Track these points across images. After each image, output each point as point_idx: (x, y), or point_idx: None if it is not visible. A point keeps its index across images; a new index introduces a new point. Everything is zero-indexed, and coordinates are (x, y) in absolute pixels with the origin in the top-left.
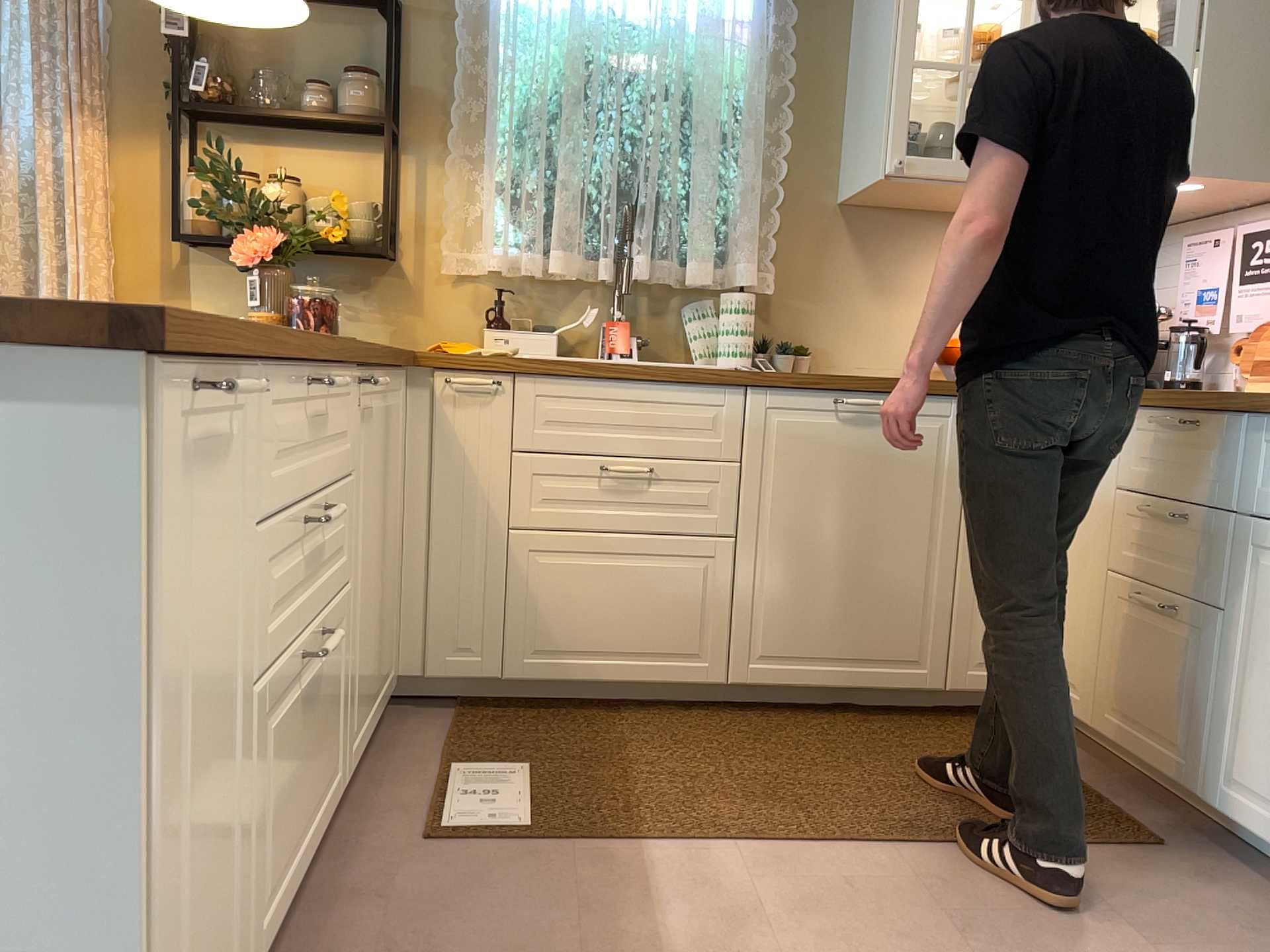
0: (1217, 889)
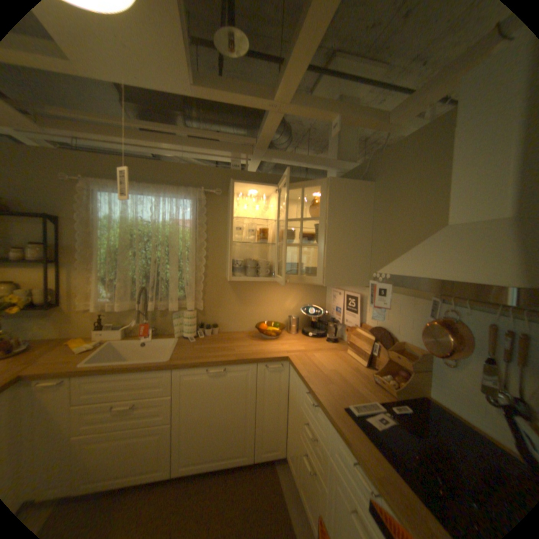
0: None
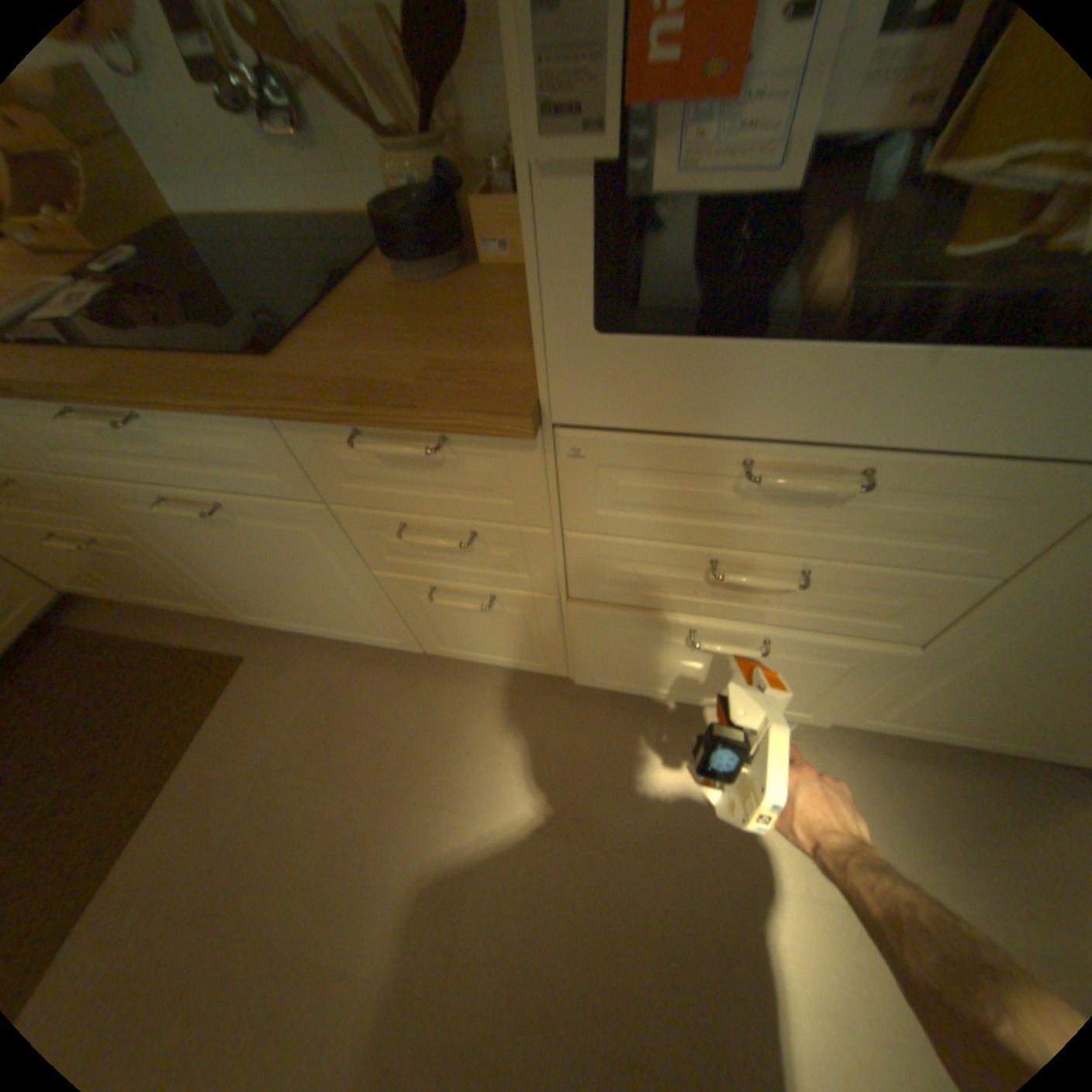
0: (285, 665)
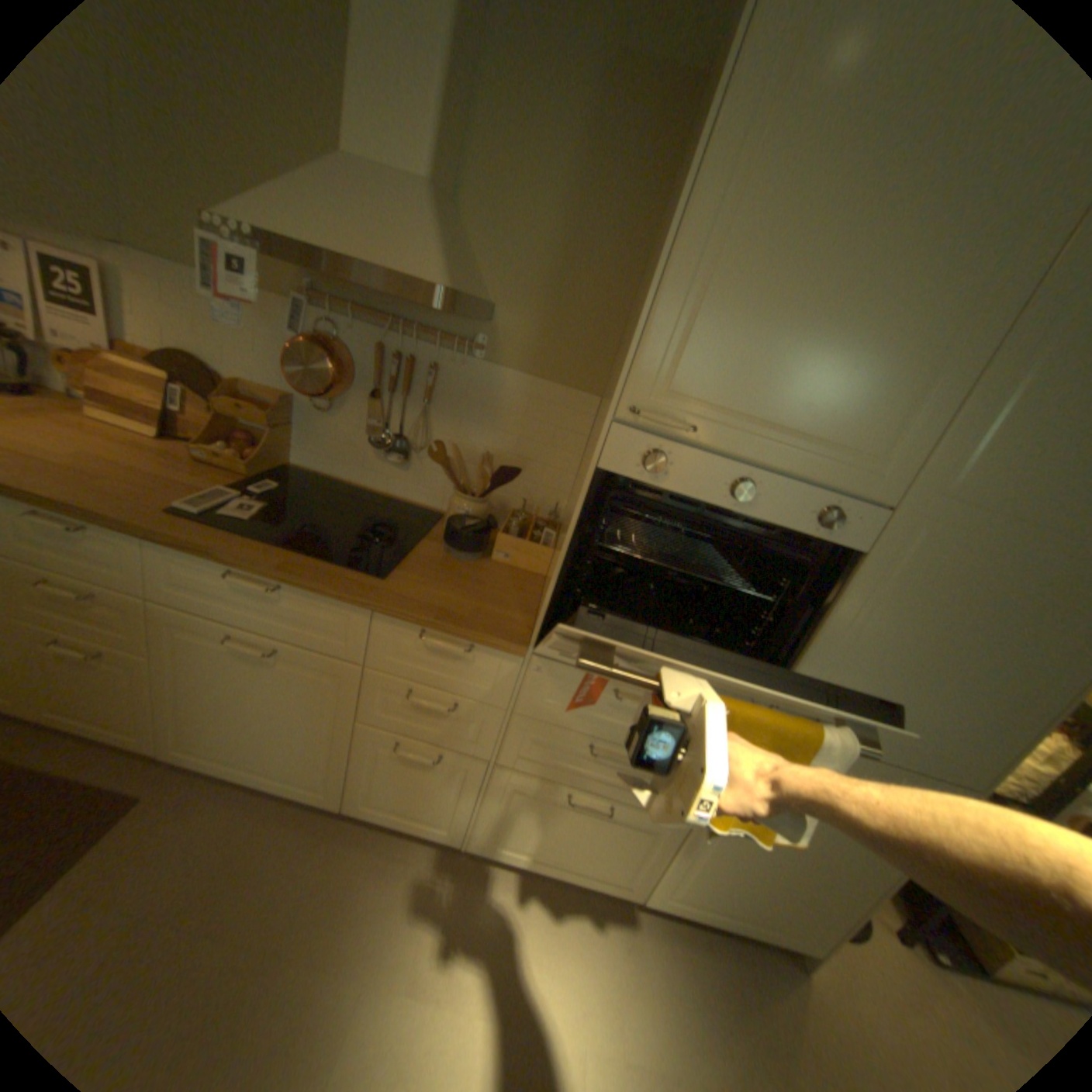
0: (185, 814)
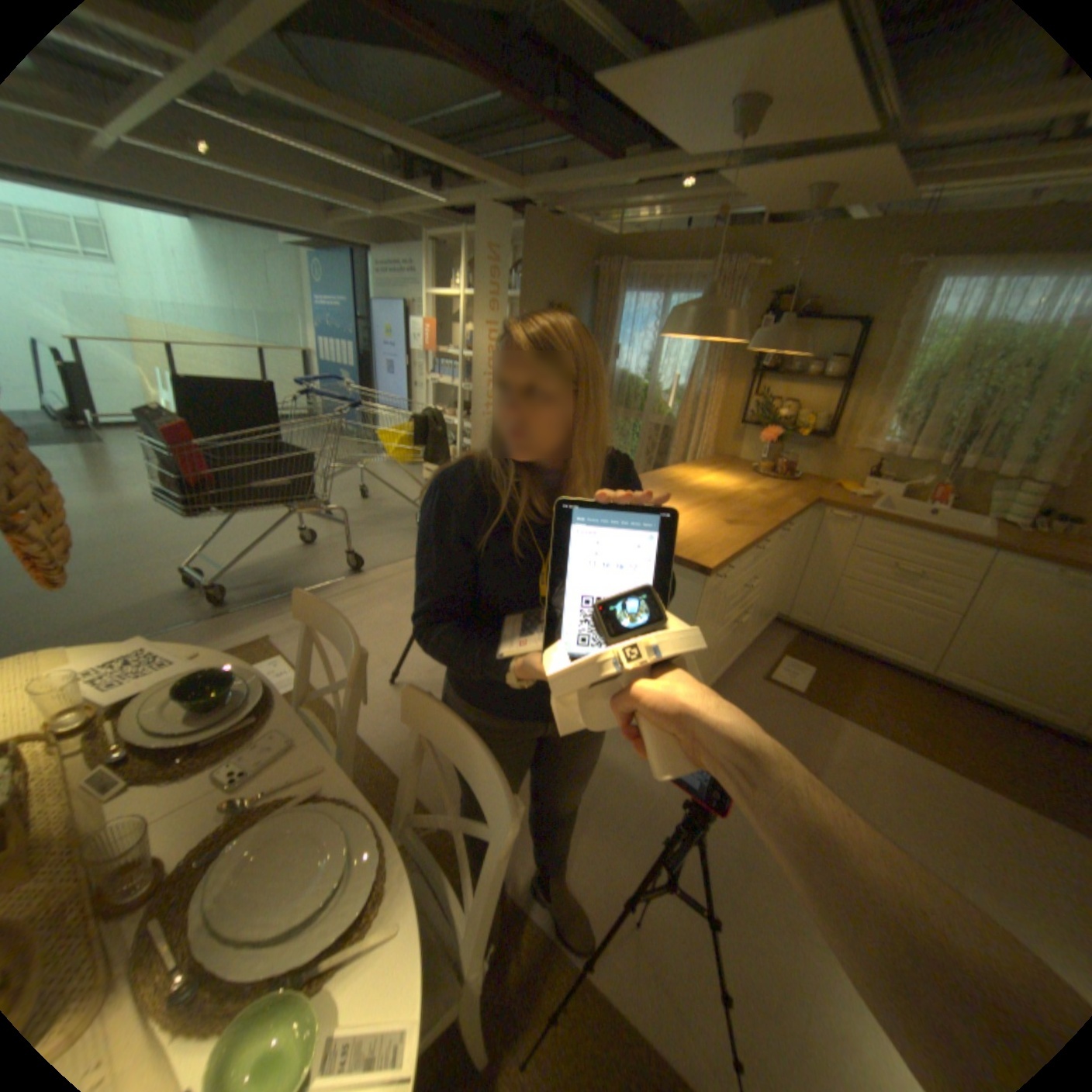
0: None
